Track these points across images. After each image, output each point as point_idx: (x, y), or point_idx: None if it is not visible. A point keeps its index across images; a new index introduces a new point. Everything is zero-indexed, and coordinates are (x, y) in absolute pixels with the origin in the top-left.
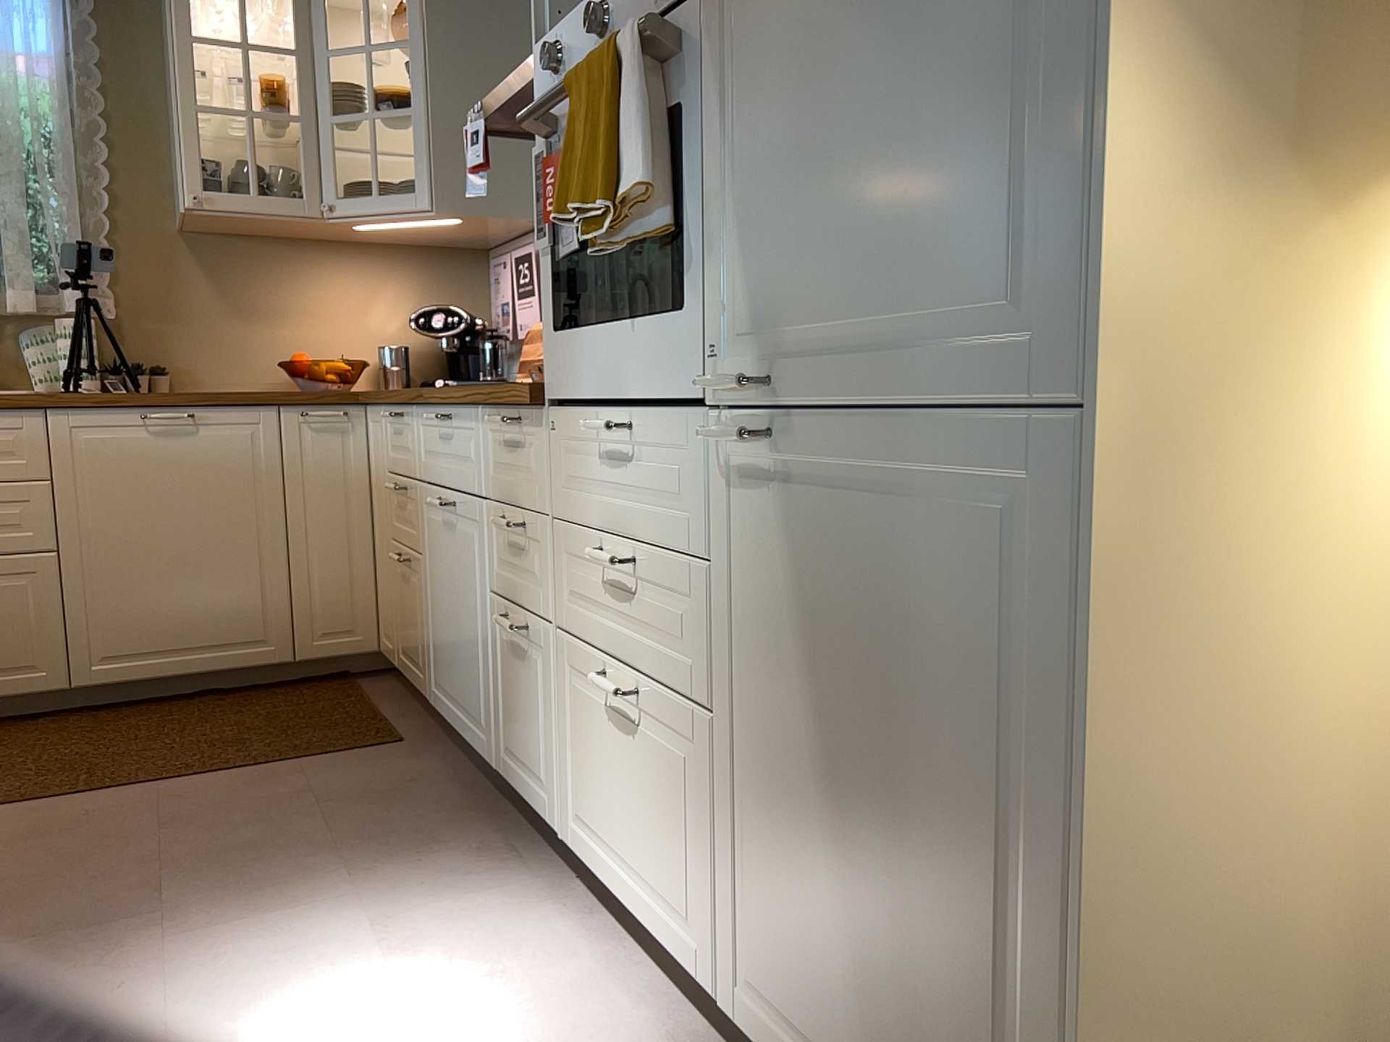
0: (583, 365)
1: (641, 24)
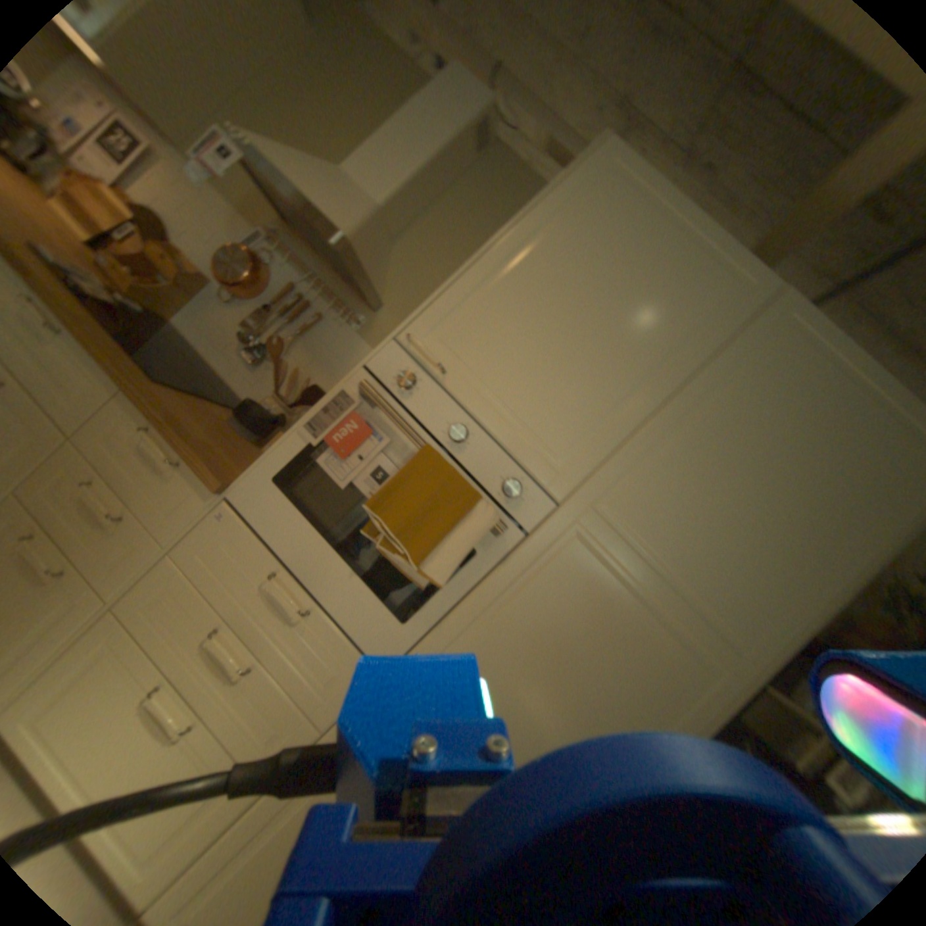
0: (286, 534)
1: (498, 524)
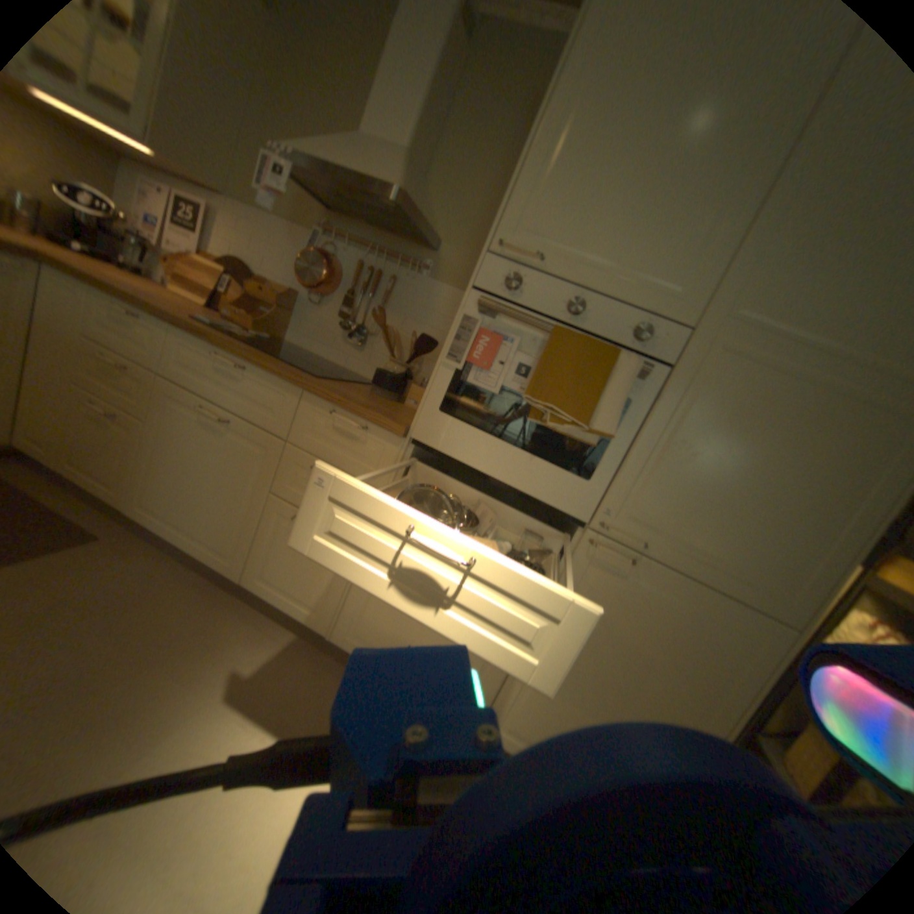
0: (467, 446)
1: (644, 364)
